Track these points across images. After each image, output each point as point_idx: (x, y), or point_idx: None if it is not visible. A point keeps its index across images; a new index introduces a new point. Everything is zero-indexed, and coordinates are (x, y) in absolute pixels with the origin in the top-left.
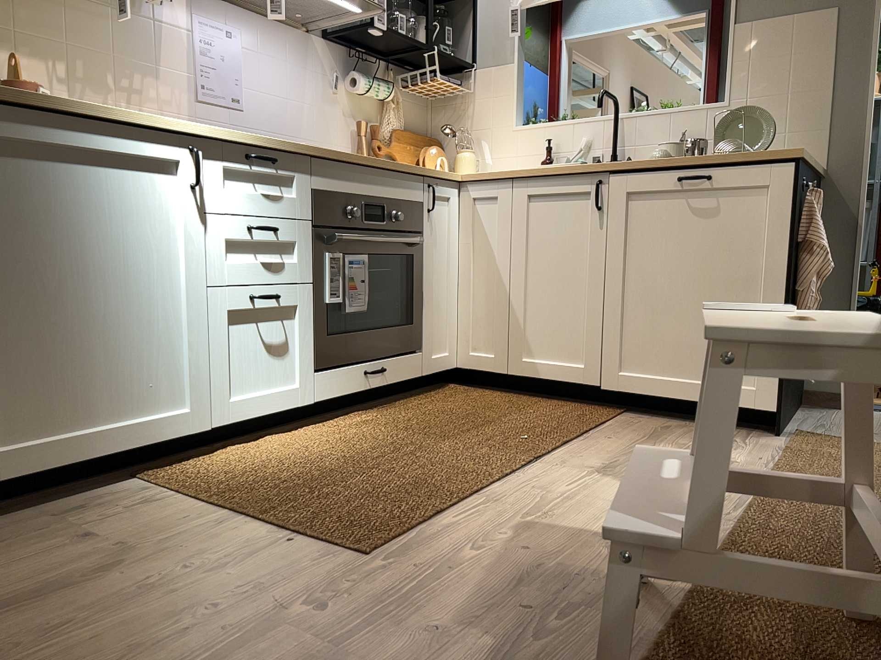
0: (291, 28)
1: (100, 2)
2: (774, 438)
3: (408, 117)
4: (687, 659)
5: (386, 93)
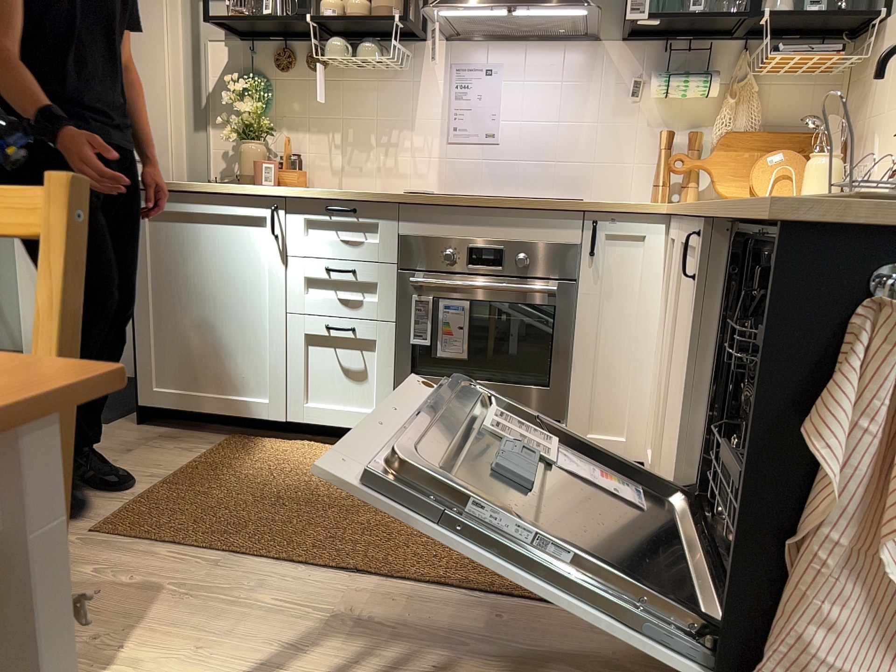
0: (572, 40)
1: (366, 76)
2: None
3: (784, 109)
4: None
5: (698, 90)
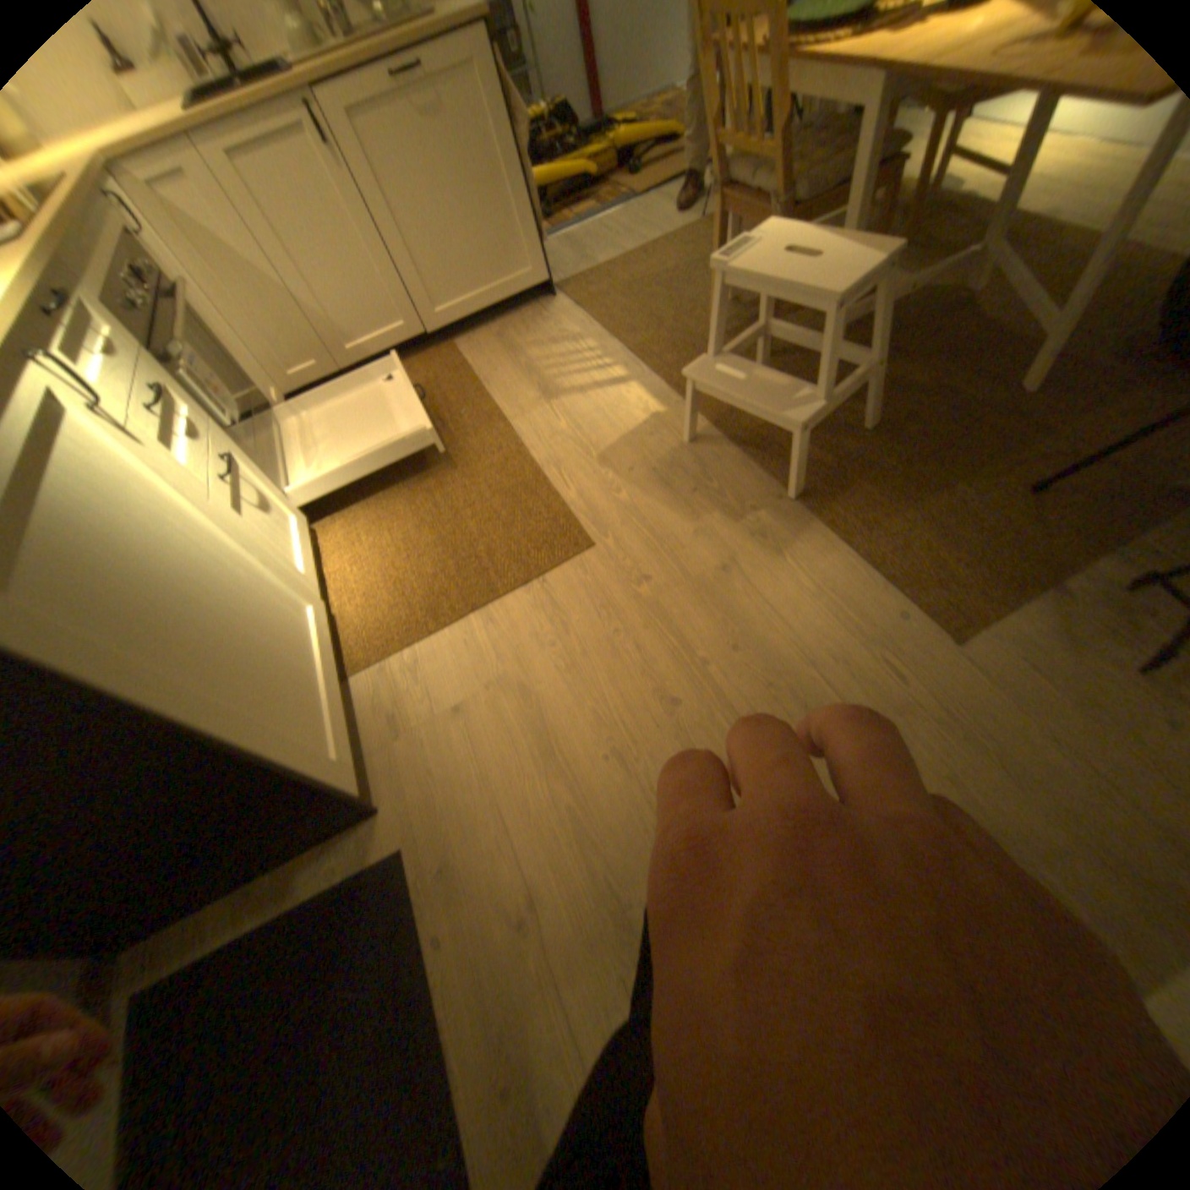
0: None
1: None
2: (558, 300)
3: None
4: (762, 448)
5: None
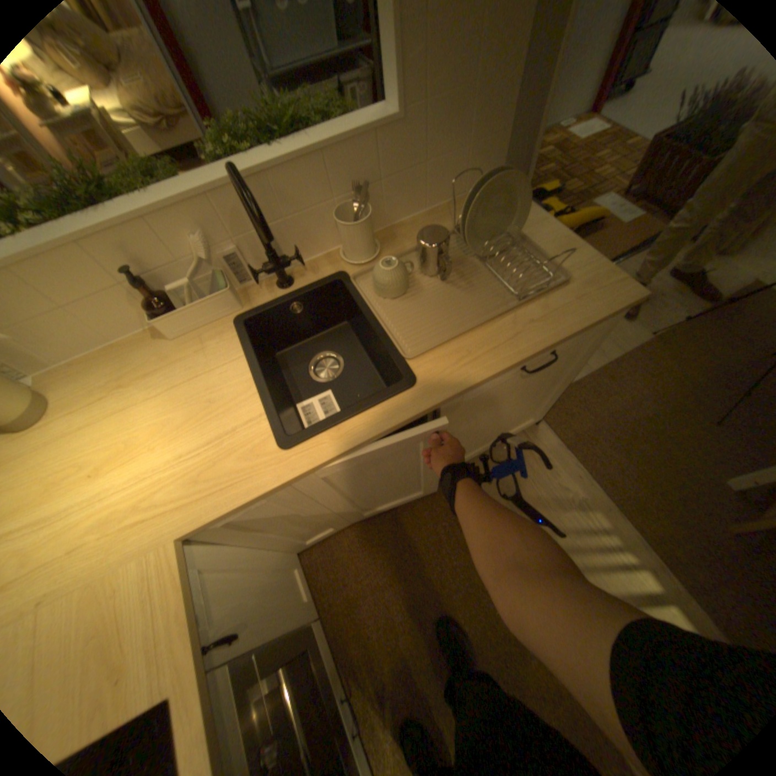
0: None
1: None
2: (543, 433)
3: None
4: None
5: None
